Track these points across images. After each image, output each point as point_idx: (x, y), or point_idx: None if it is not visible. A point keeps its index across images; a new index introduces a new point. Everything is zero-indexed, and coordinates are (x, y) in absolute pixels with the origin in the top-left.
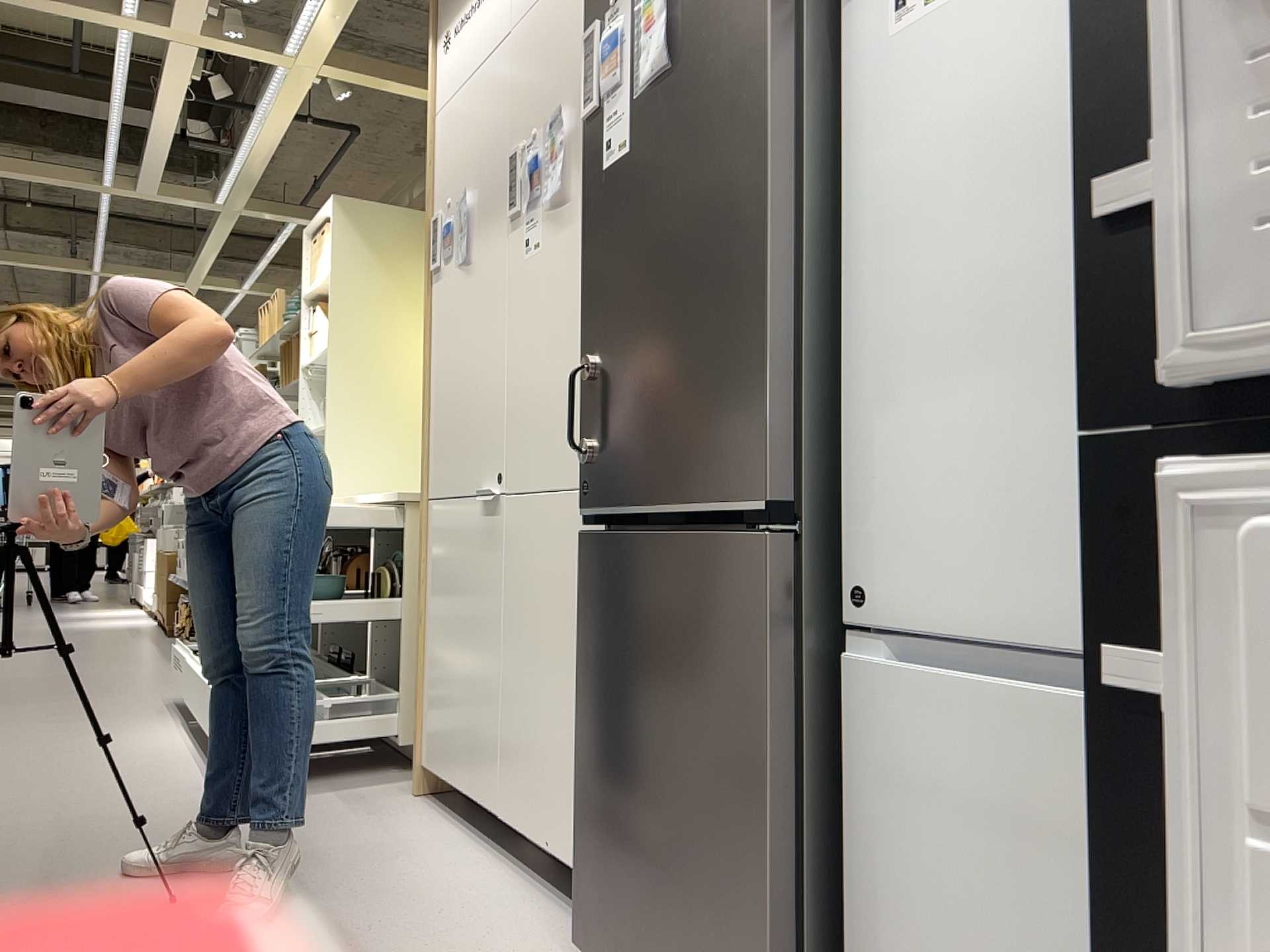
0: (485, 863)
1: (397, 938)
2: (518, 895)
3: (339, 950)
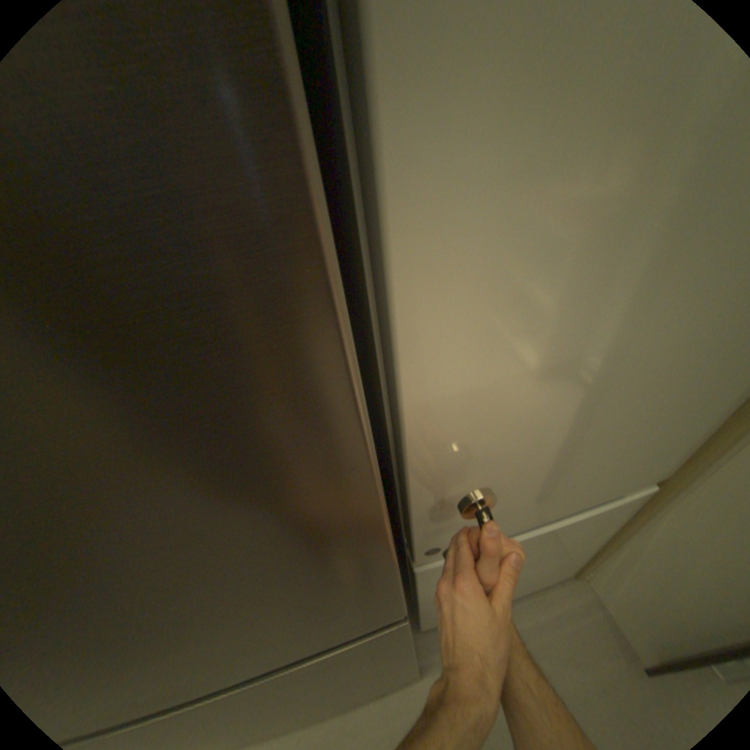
0: None
1: None
2: None
3: None
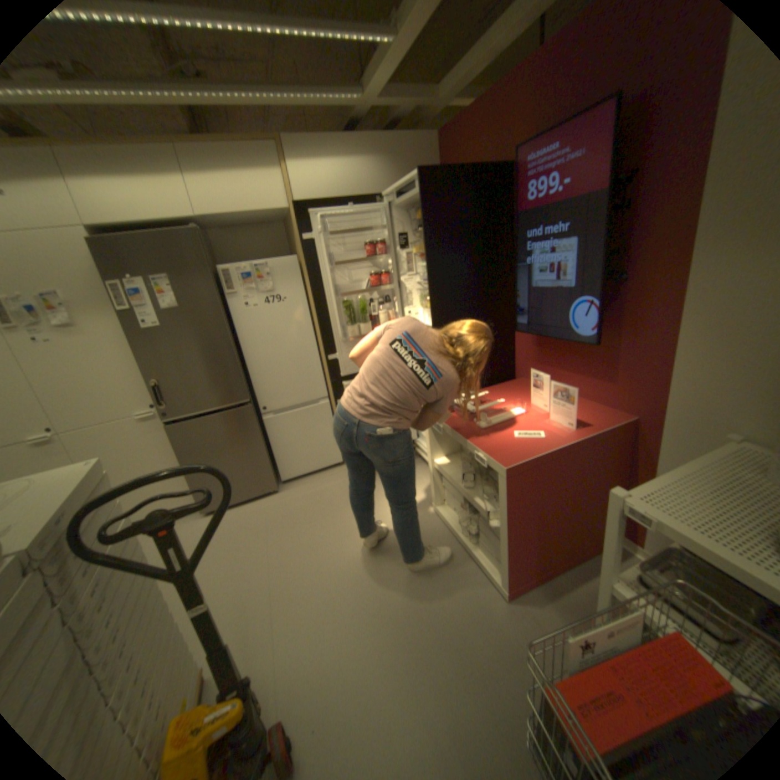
0: None
1: None
2: None
3: None
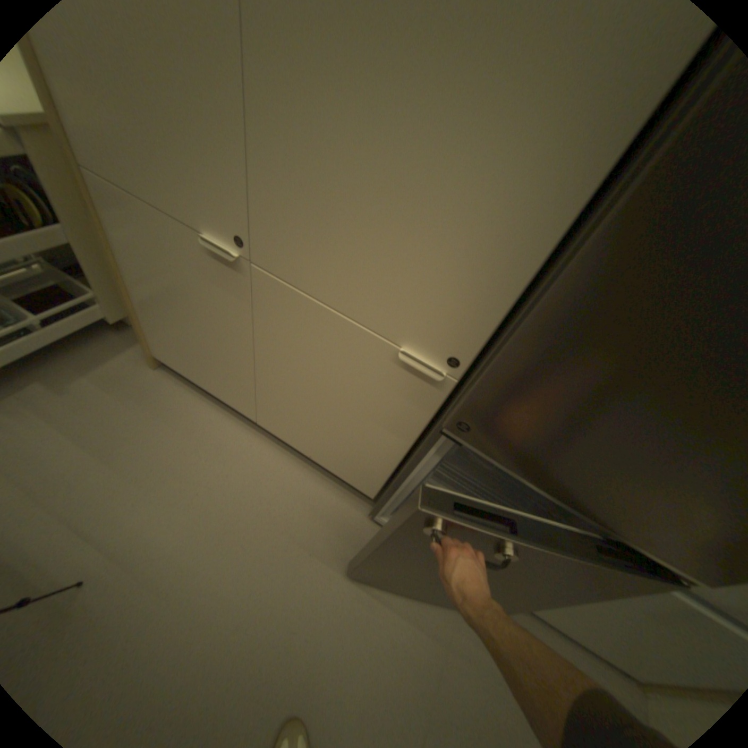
0: (254, 442)
1: (261, 545)
2: (293, 471)
3: (238, 575)
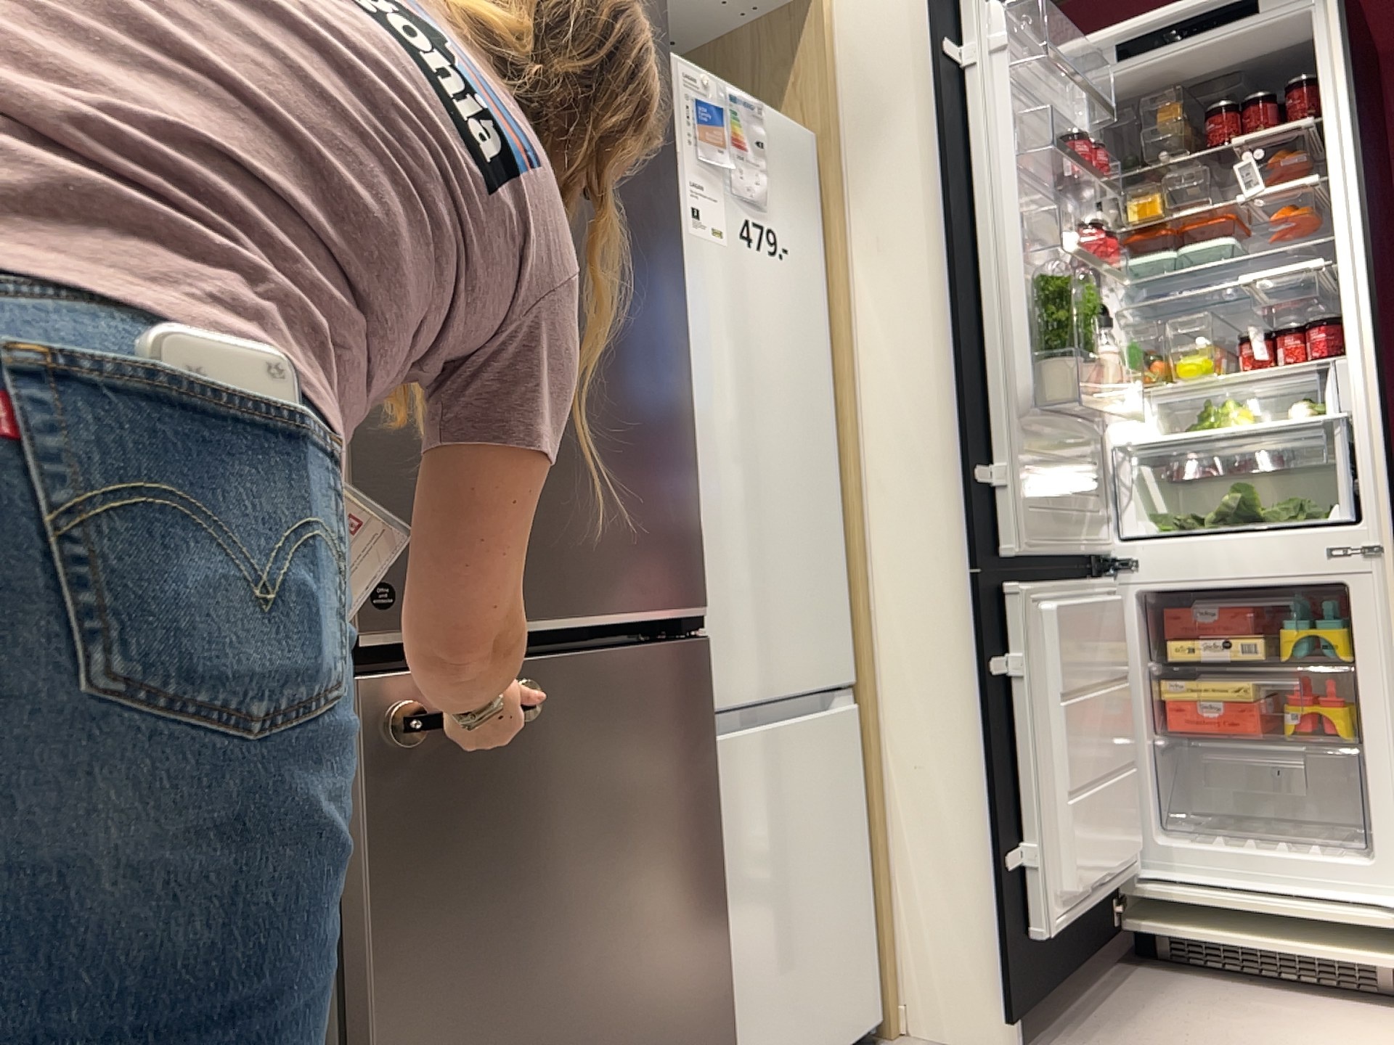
0: None
1: None
2: None
3: None
